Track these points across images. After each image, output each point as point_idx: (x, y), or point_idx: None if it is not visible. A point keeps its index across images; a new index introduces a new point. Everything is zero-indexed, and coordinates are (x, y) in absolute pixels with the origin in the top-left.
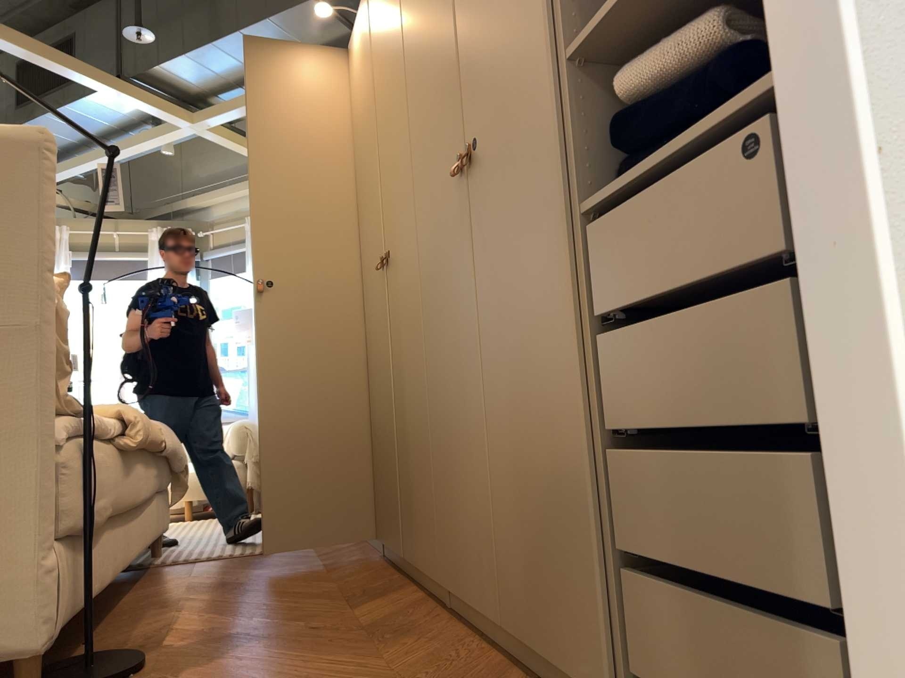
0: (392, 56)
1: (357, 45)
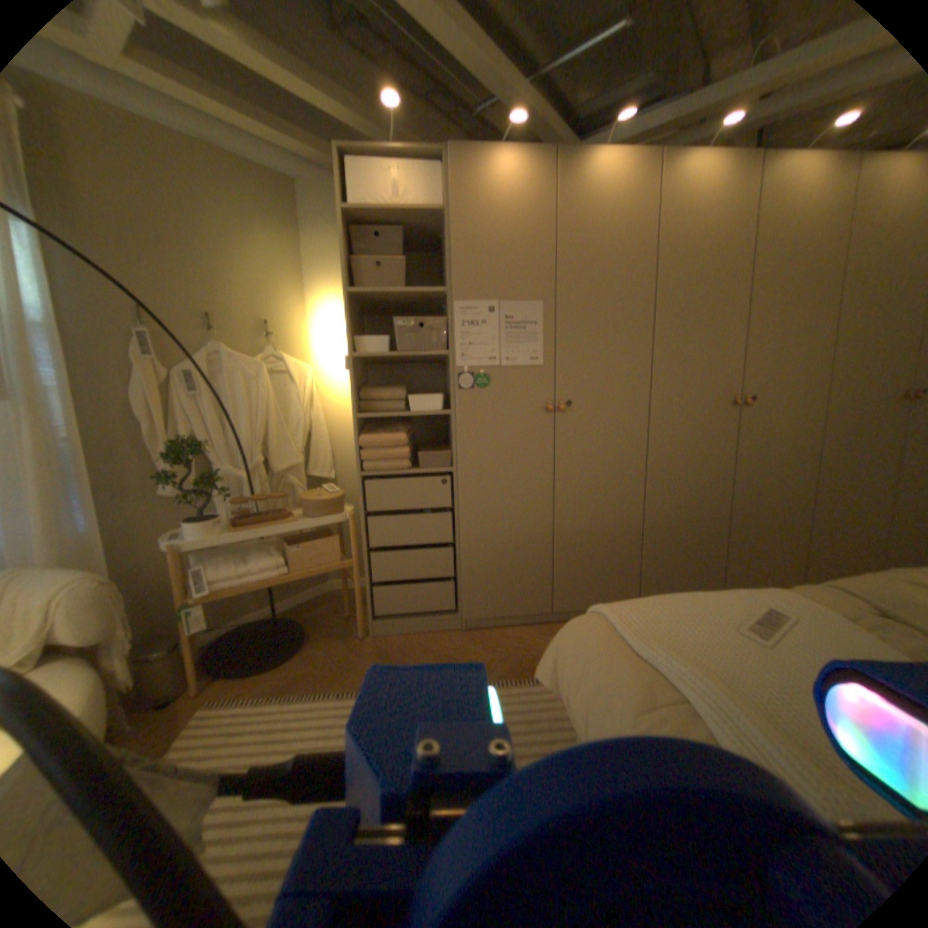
0: (803, 261)
1: (696, 169)
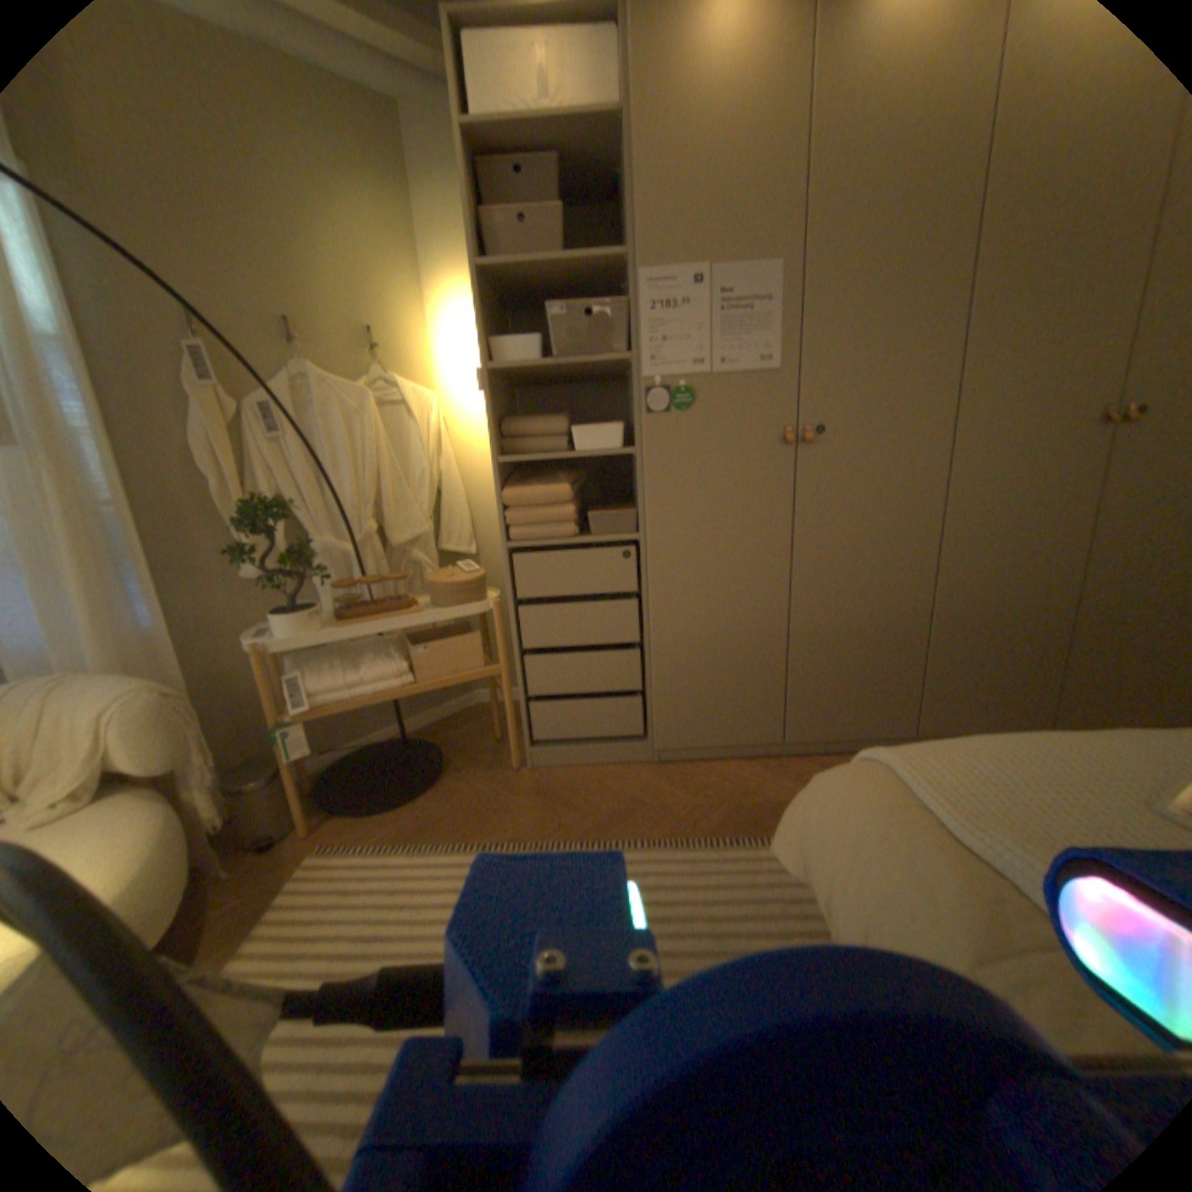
0: None
1: None
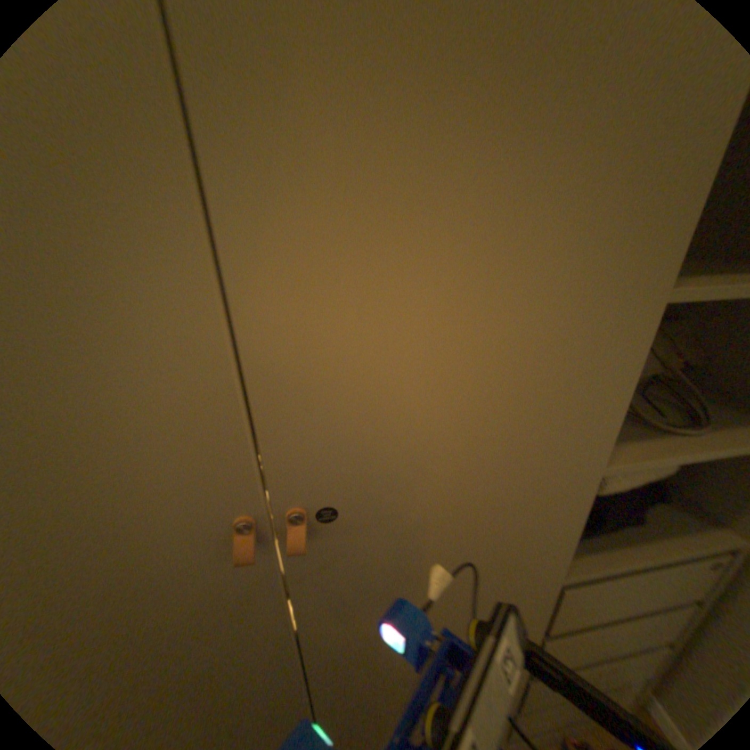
0: None
1: None
